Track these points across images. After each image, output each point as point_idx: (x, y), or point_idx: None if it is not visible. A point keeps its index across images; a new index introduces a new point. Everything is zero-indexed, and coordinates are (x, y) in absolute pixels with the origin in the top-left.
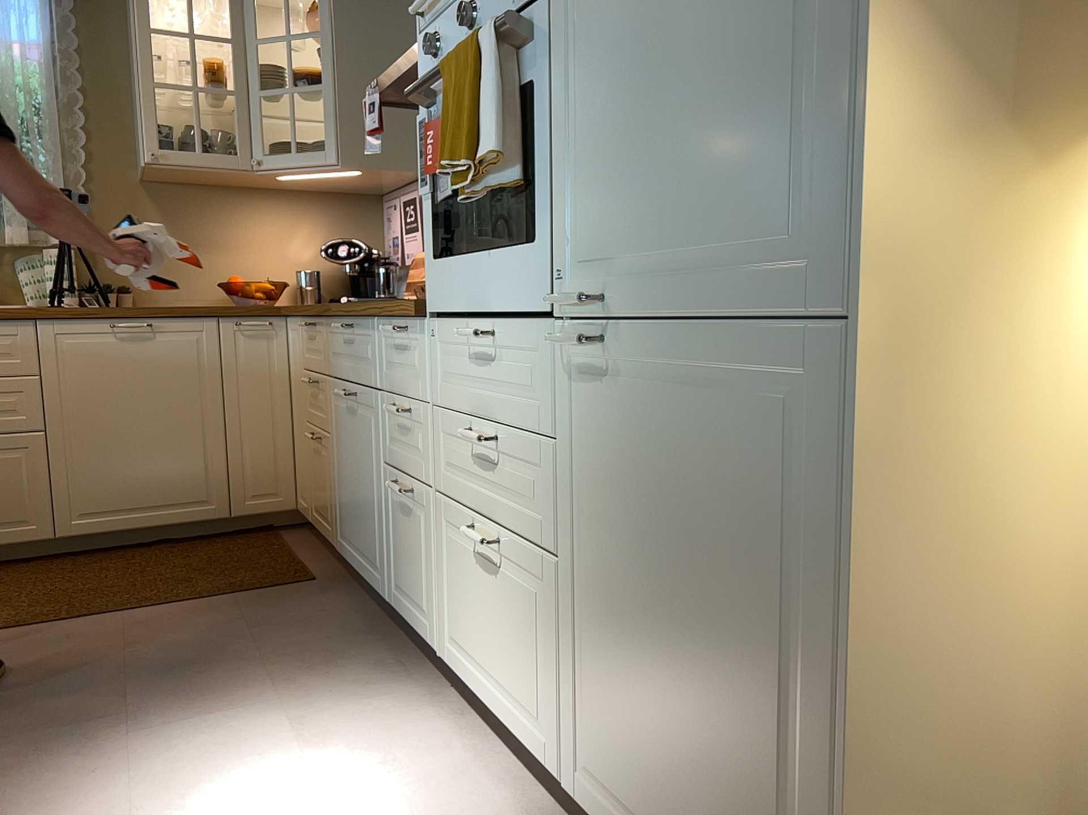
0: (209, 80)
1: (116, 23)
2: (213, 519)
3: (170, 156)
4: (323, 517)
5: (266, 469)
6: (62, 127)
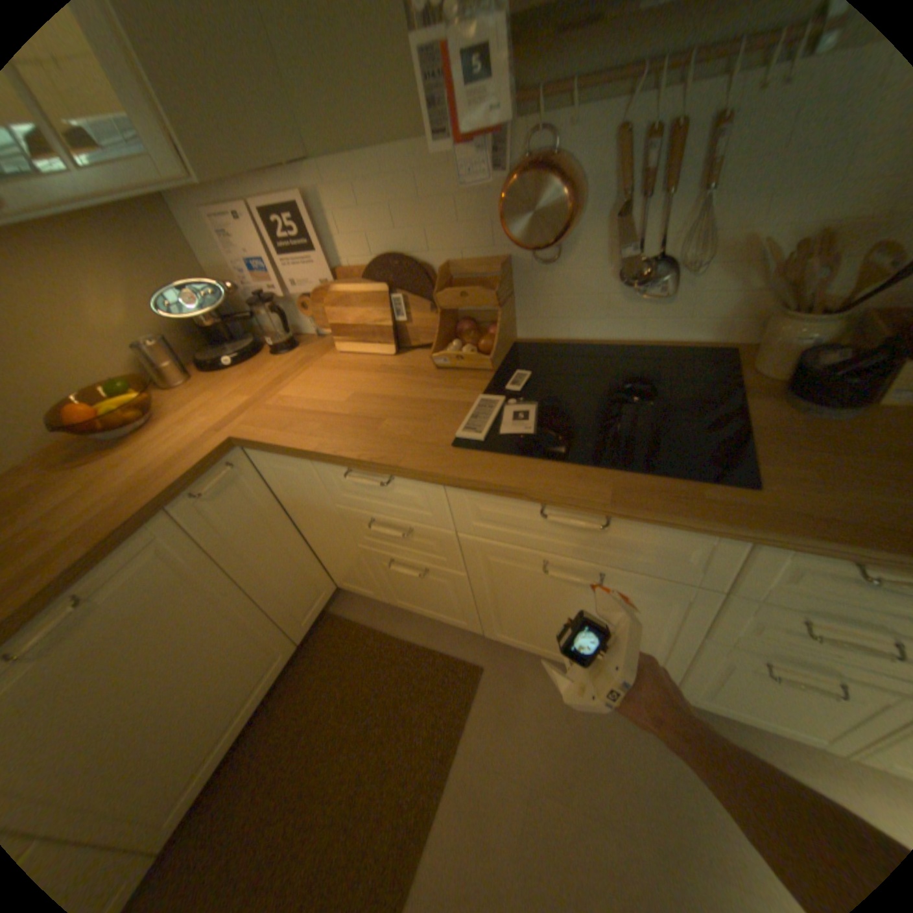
0: None
1: None
2: (287, 662)
3: None
4: (437, 611)
5: (303, 588)
6: None
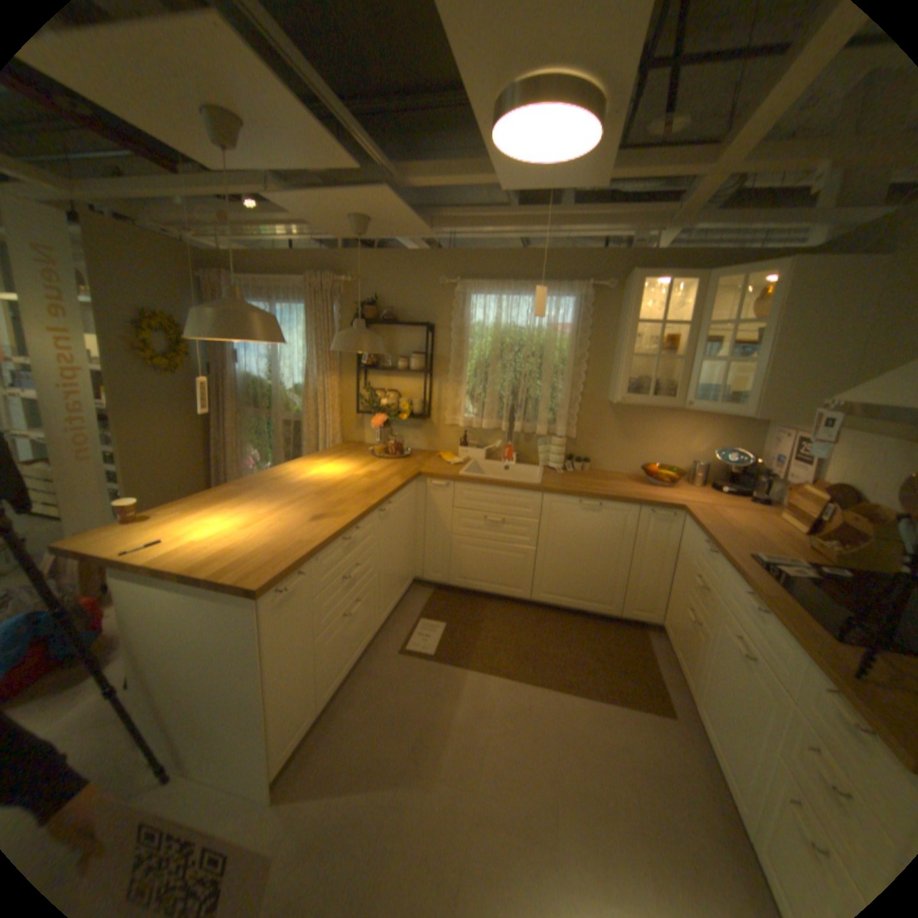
0: (666, 344)
1: (615, 307)
2: (611, 615)
3: (632, 398)
4: (688, 670)
5: (649, 598)
6: (573, 370)
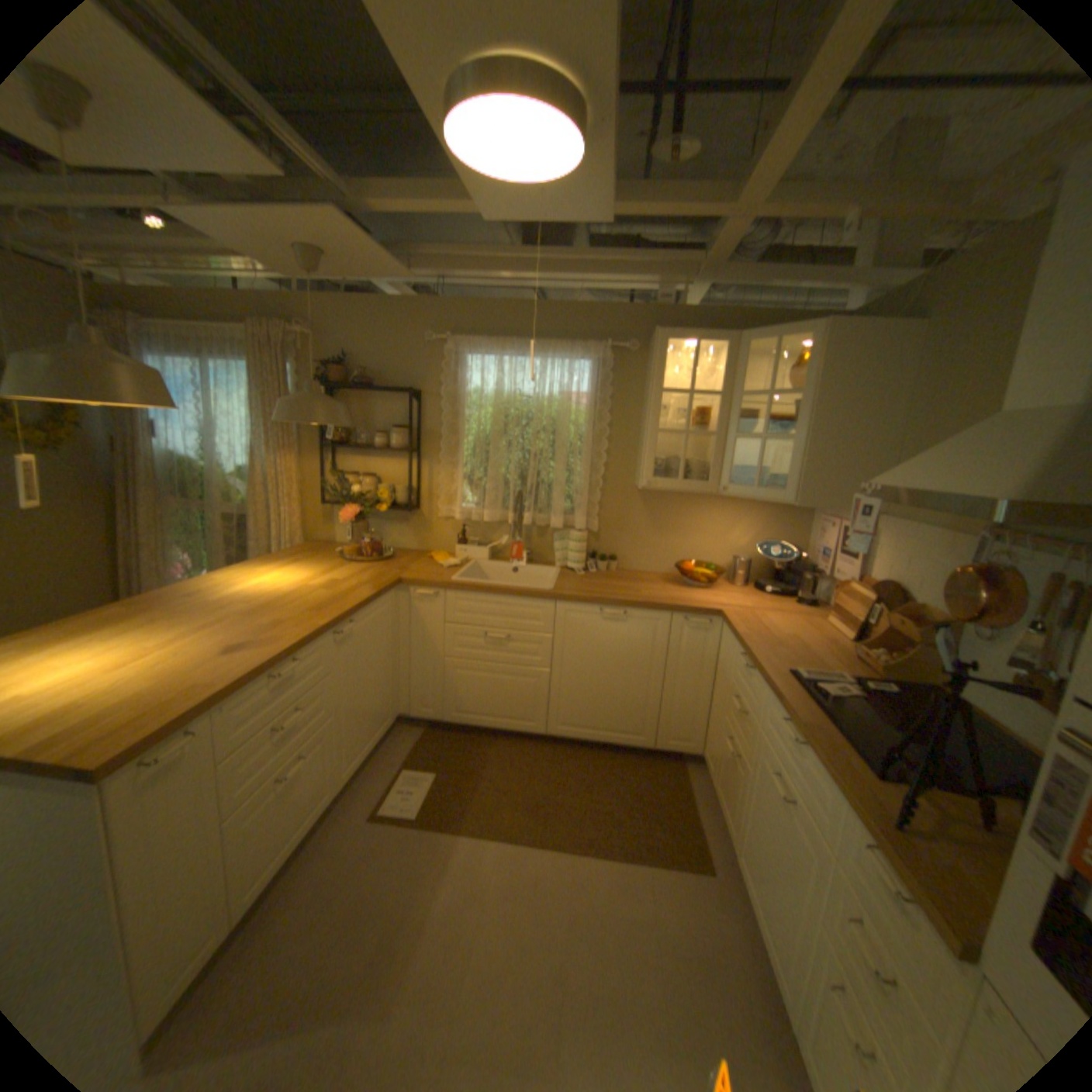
0: (697, 418)
1: (639, 374)
2: (643, 748)
3: (659, 483)
4: (729, 812)
5: (686, 724)
6: (593, 449)
